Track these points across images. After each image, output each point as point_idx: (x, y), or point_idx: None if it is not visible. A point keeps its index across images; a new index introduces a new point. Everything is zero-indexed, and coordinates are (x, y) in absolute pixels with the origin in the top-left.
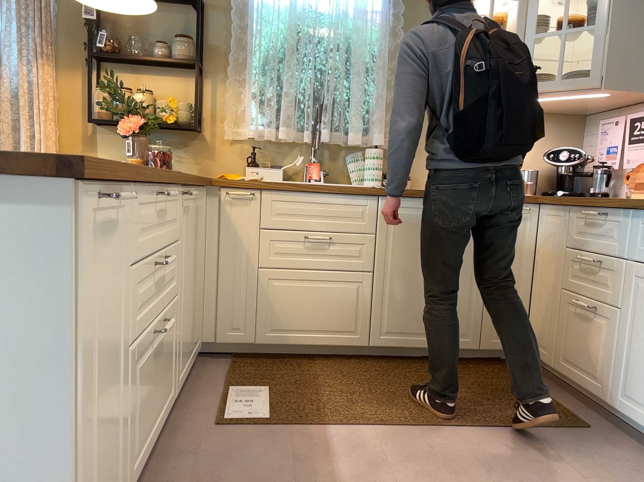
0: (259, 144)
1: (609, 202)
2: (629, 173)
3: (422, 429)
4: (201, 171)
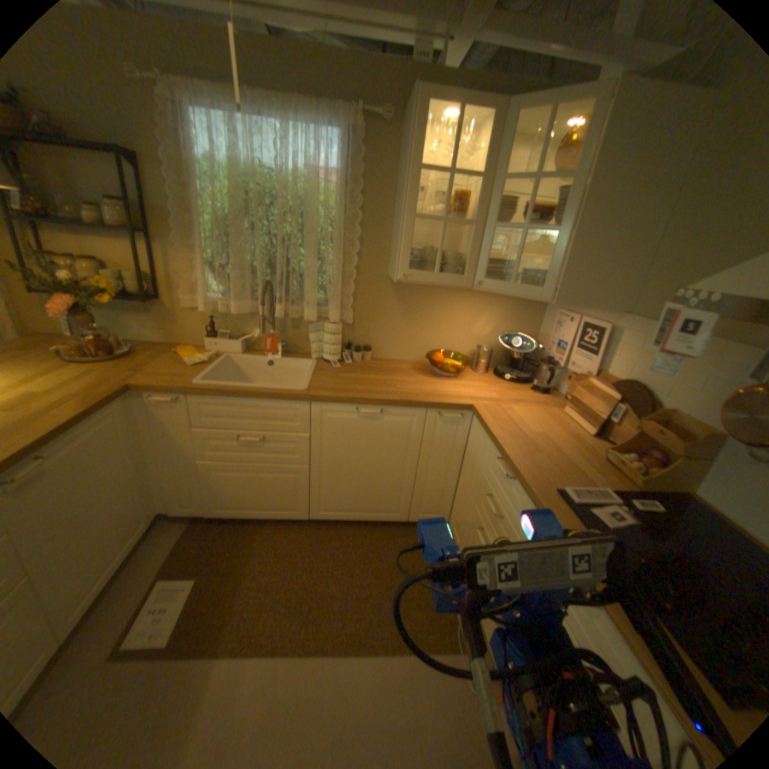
0: (219, 312)
1: (517, 473)
2: (572, 372)
3: (307, 661)
4: (164, 338)
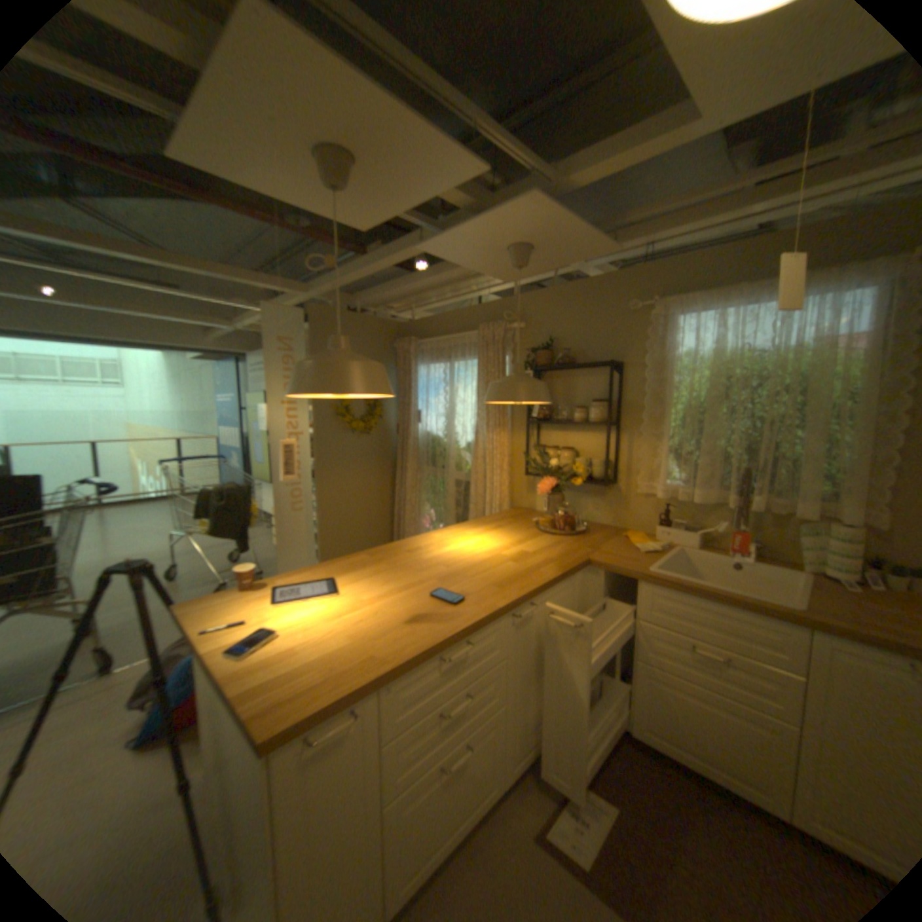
0: (677, 500)
1: None
2: None
3: None
4: (614, 521)
